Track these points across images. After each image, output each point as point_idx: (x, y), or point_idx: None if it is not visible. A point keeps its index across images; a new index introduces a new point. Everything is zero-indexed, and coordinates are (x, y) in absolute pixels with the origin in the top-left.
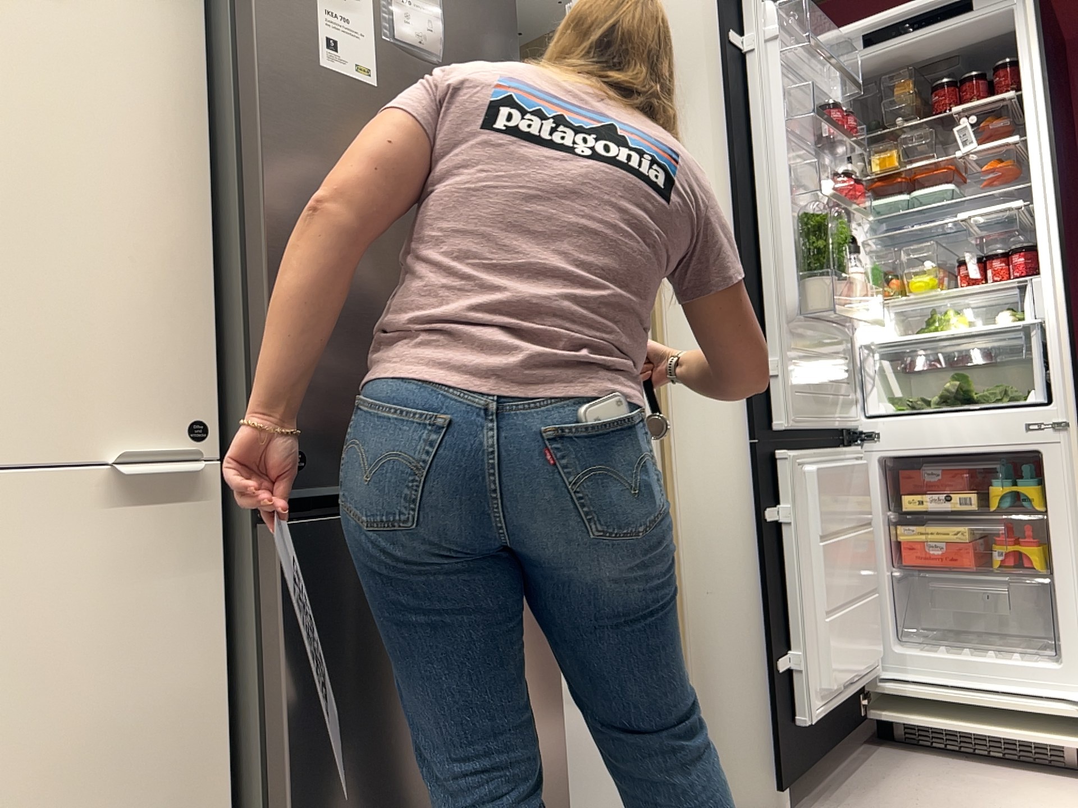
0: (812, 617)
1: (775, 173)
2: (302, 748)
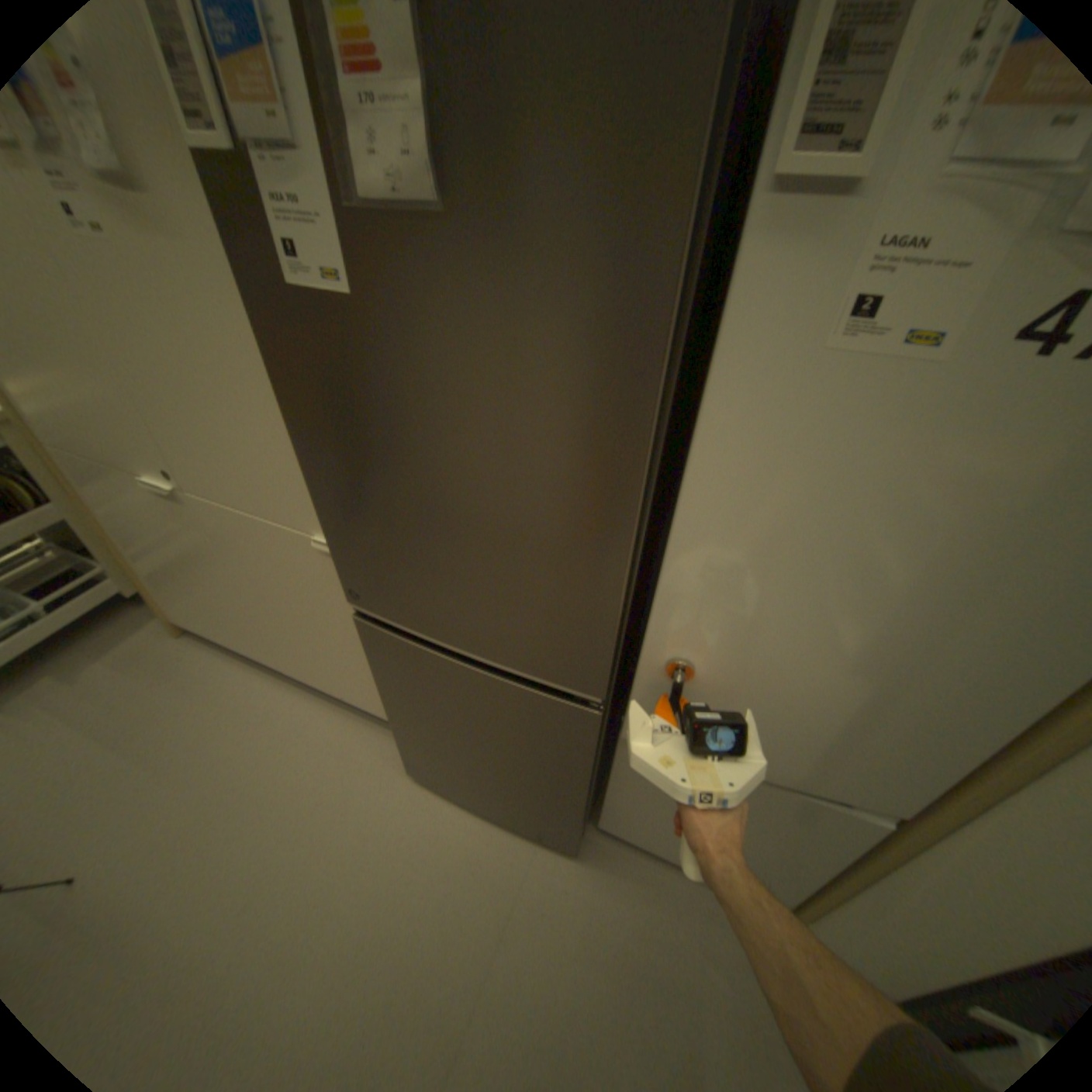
0: None
1: None
2: (387, 695)
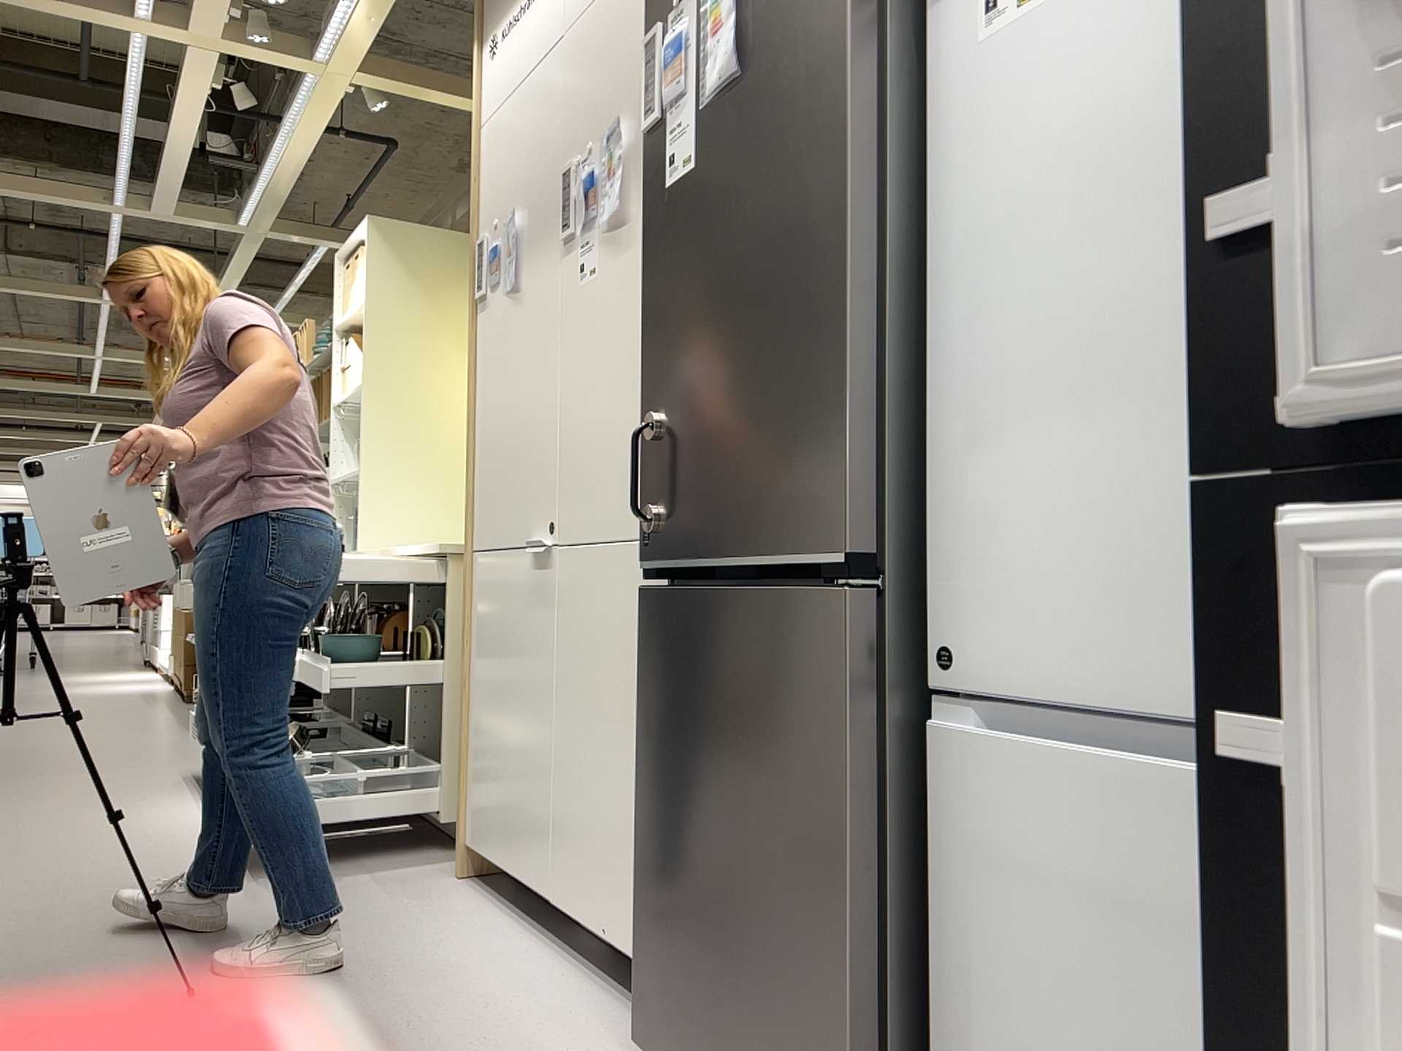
0: None
1: None
2: (643, 769)
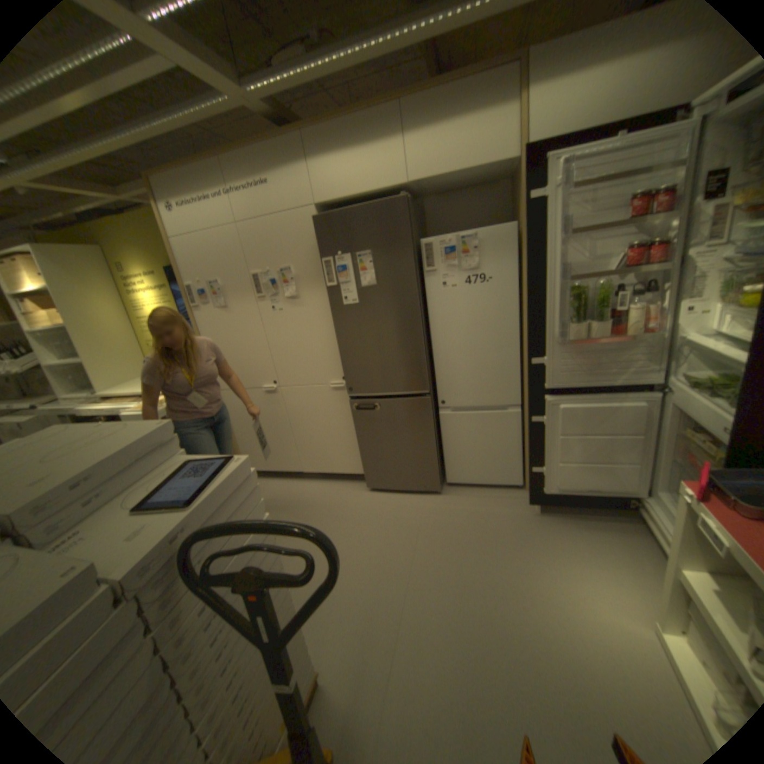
0: (555, 461)
1: (557, 266)
2: (360, 437)
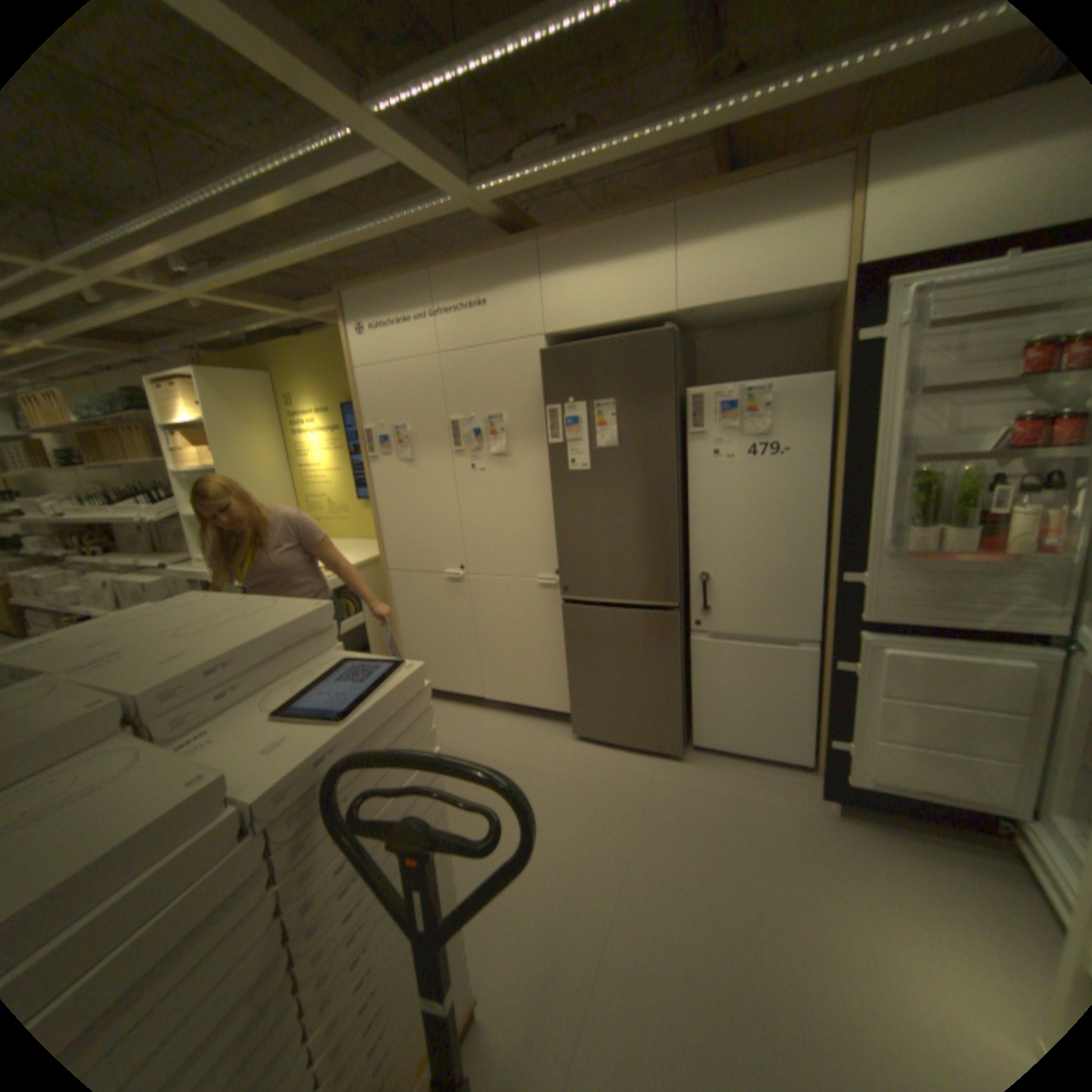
0: (873, 736)
1: (895, 439)
2: (571, 658)
